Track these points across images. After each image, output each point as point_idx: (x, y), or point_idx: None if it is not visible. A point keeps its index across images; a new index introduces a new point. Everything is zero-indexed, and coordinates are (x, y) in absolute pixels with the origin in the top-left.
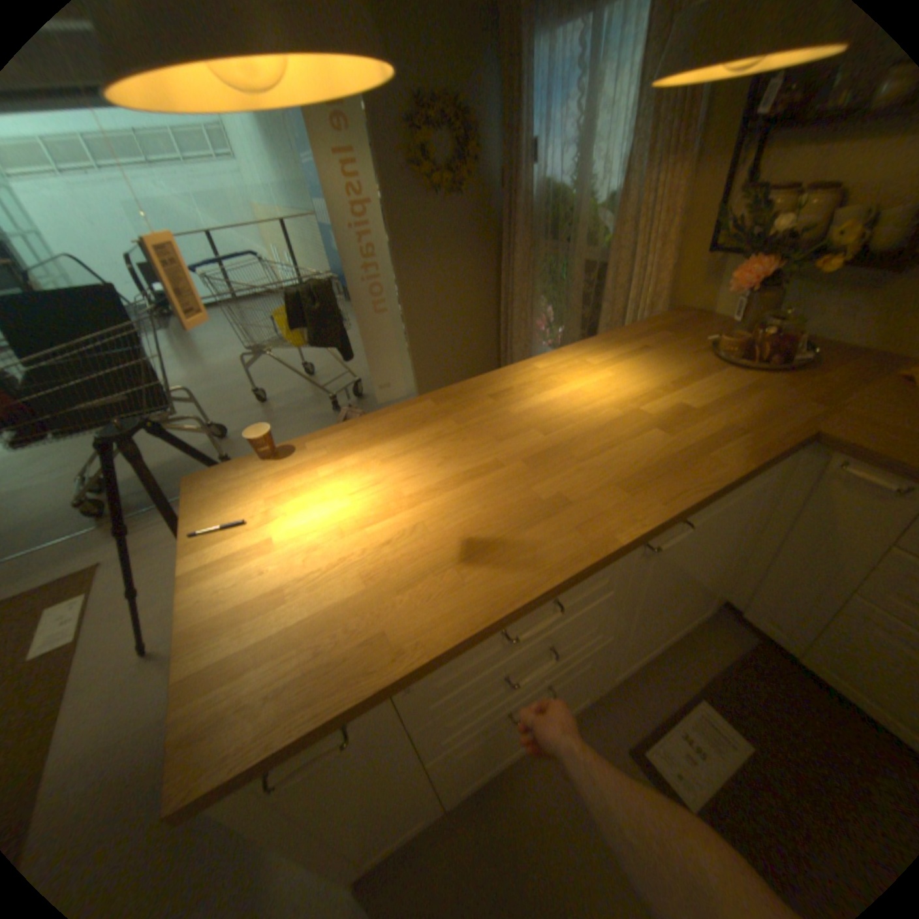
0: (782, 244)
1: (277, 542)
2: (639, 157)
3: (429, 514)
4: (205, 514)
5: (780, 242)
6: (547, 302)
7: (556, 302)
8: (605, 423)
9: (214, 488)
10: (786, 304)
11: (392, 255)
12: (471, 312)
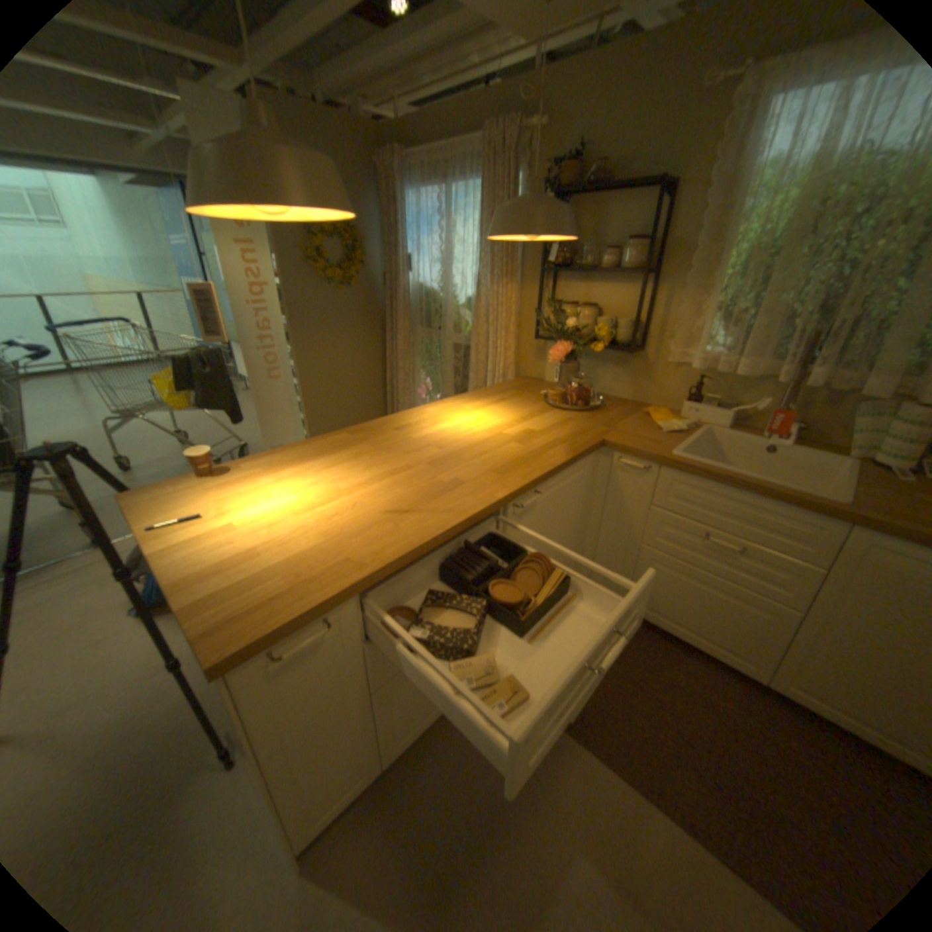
0: (574, 337)
1: (239, 525)
2: (484, 277)
3: (364, 497)
4: (155, 516)
5: (571, 334)
6: (426, 375)
7: (433, 375)
8: (480, 441)
9: (156, 500)
10: (582, 373)
11: (290, 329)
12: (361, 382)
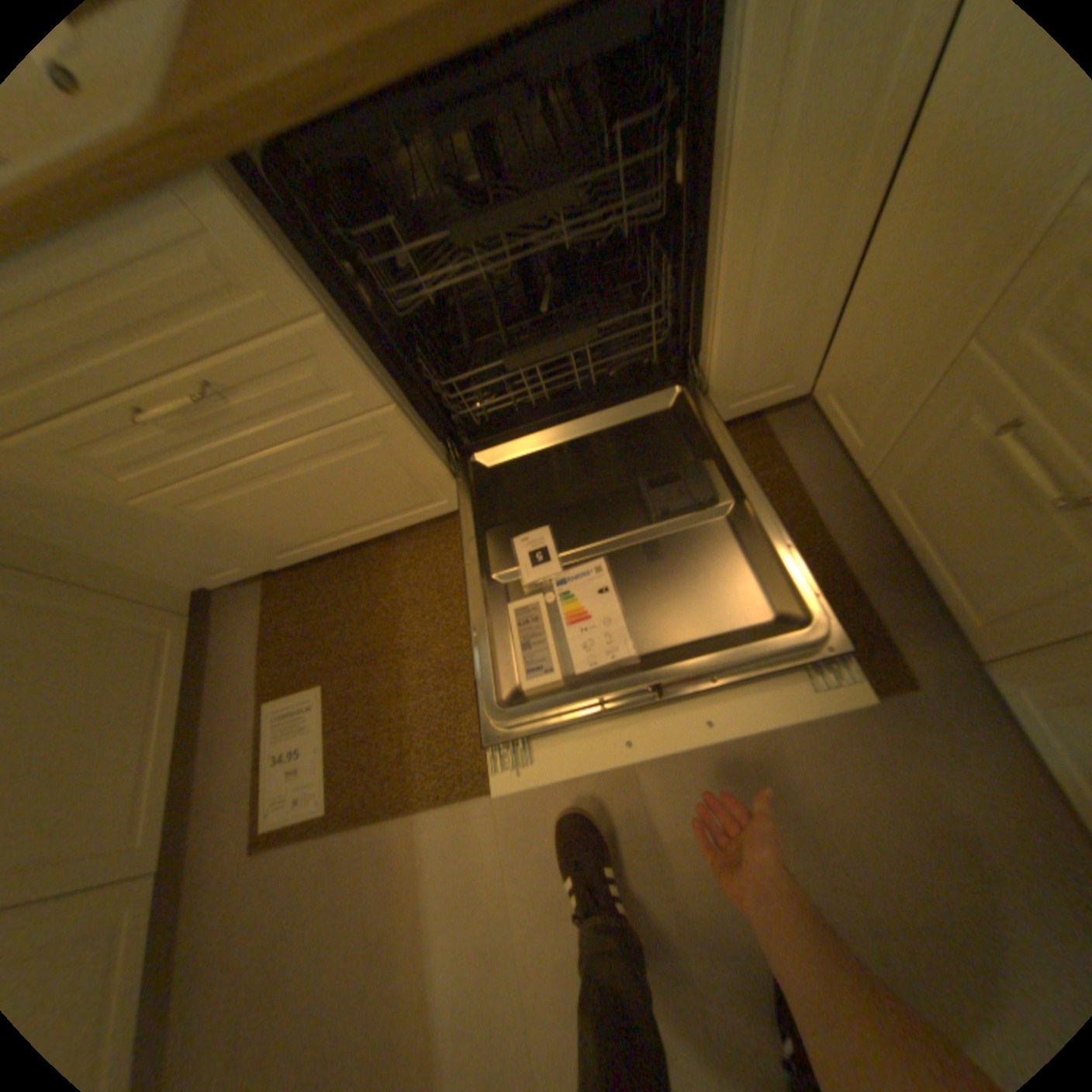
0: None
1: None
2: None
3: None
4: None
5: None
6: None
7: None
8: None
9: None
10: None
11: None
12: None
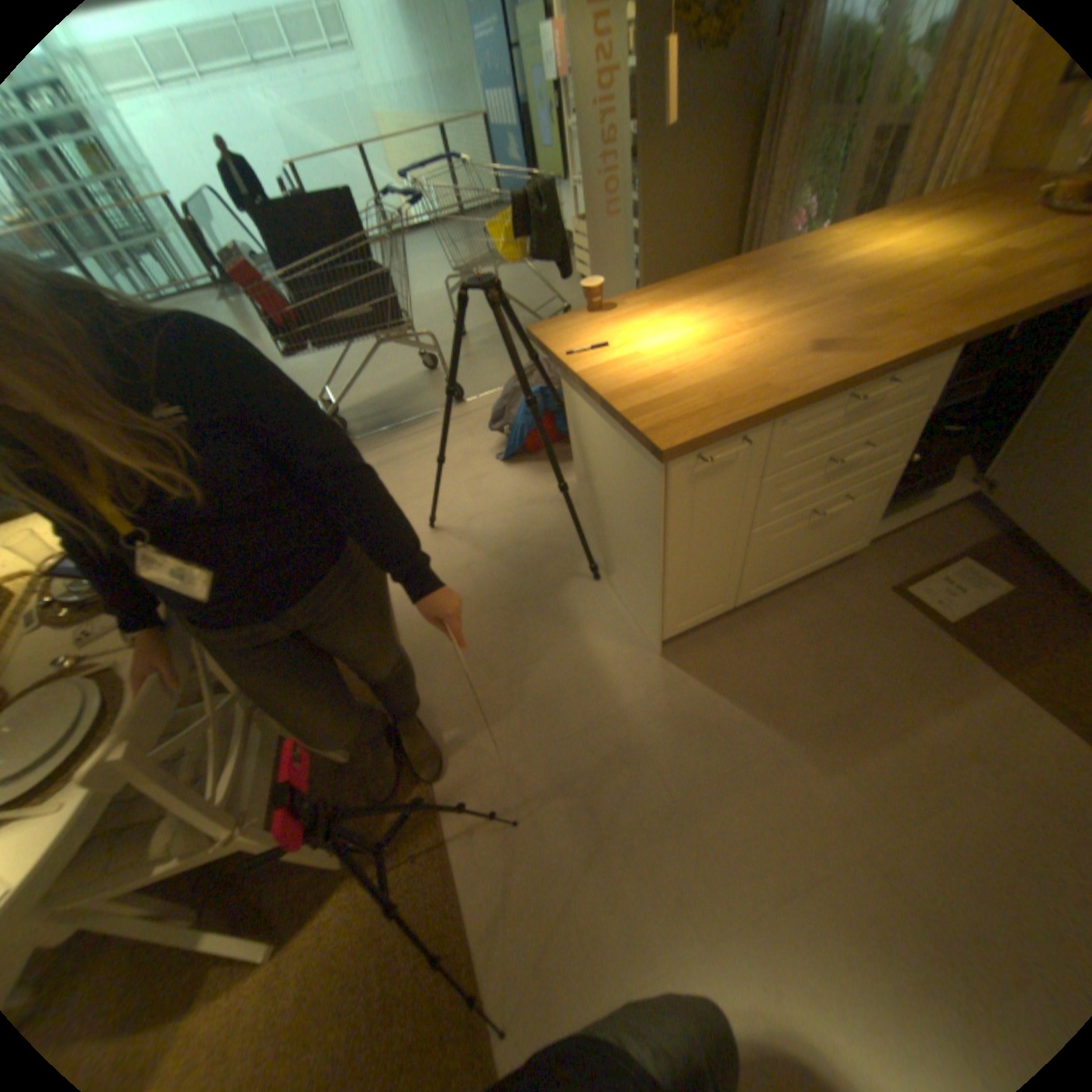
0: None
1: (645, 352)
2: None
3: (771, 330)
4: (568, 344)
5: None
6: (812, 191)
7: (823, 189)
8: (923, 267)
9: (561, 331)
10: None
11: (639, 137)
12: (712, 212)
